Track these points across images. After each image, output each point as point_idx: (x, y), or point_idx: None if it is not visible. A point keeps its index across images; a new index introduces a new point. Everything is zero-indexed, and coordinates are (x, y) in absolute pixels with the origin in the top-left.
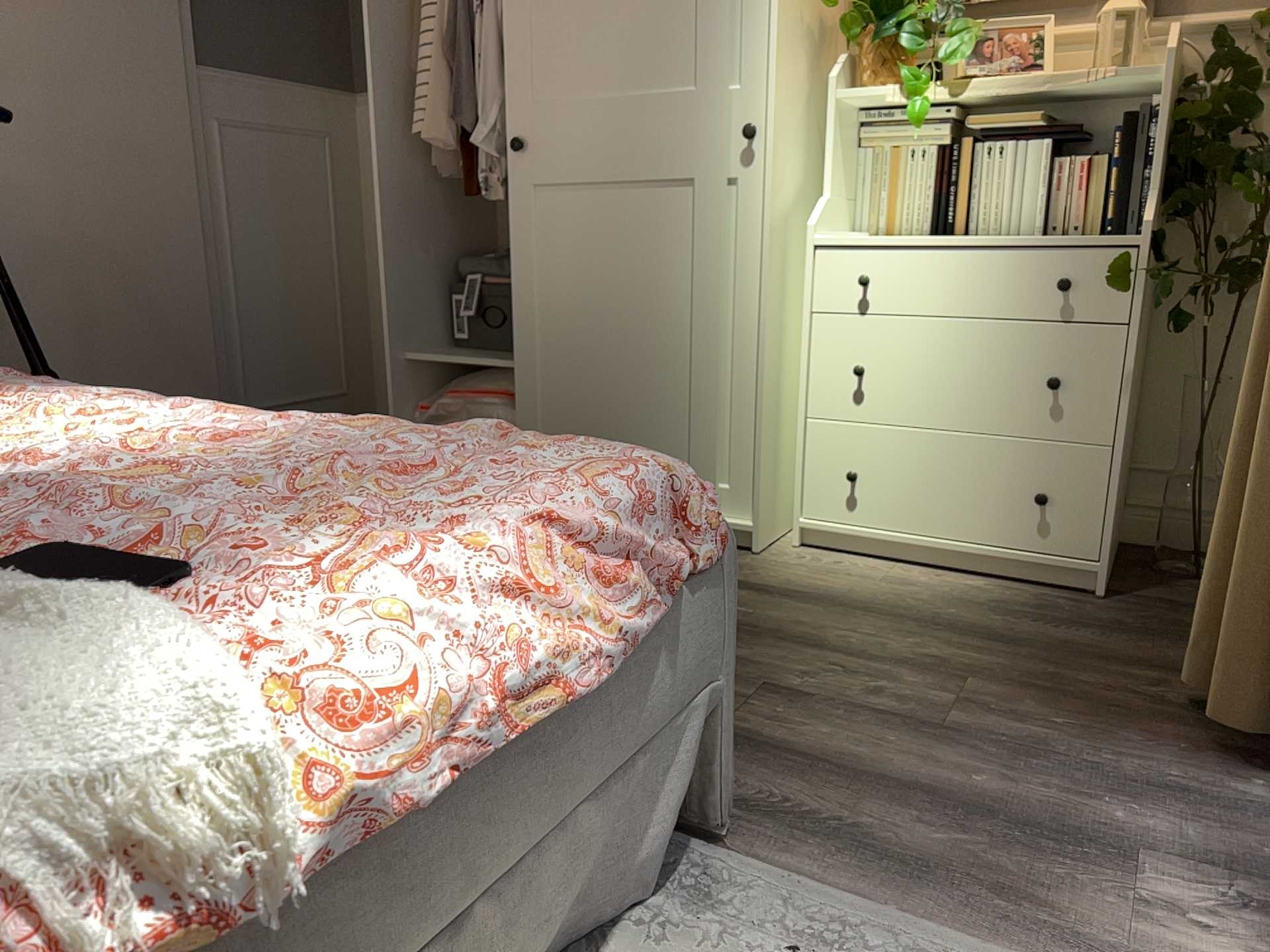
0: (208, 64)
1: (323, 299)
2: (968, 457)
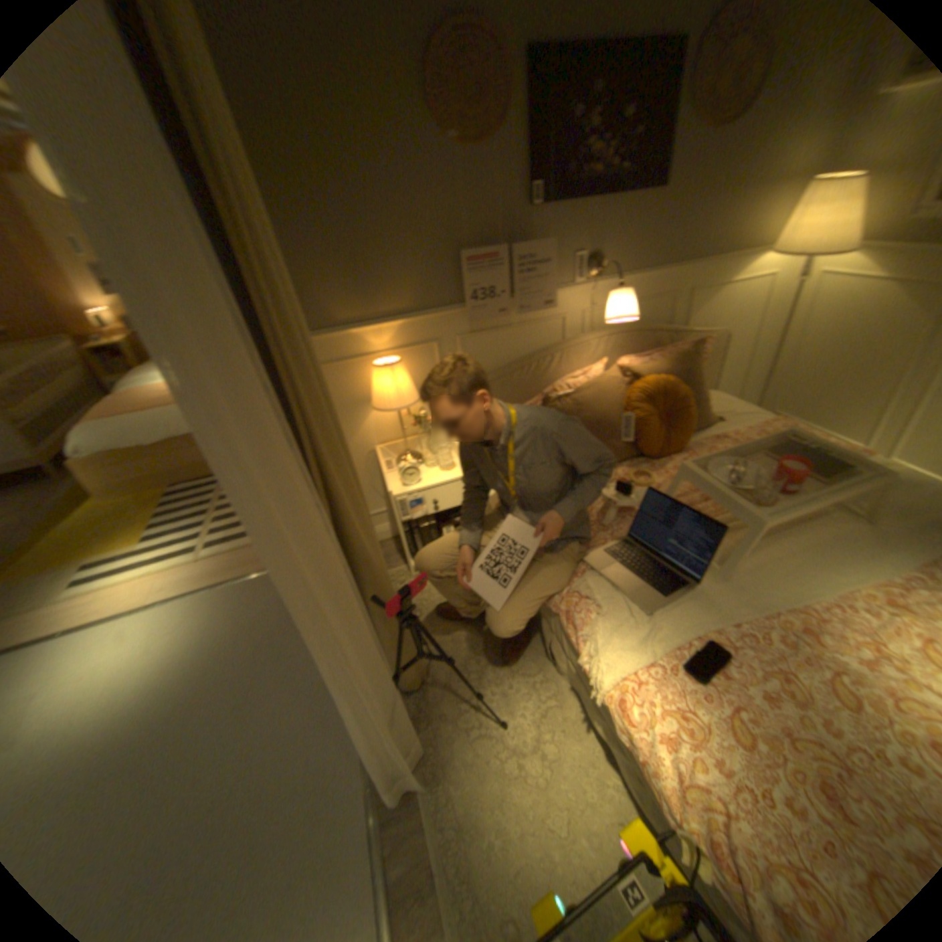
0: None
1: None
2: None
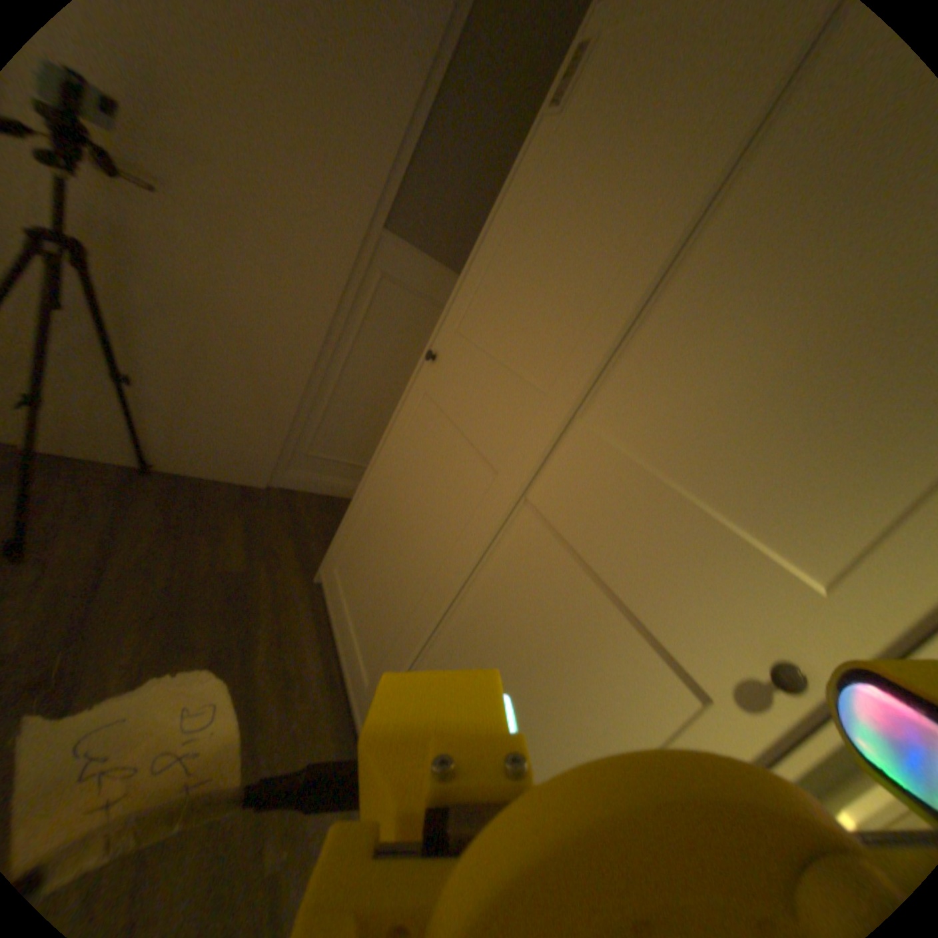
0: (392, 229)
1: None
2: None
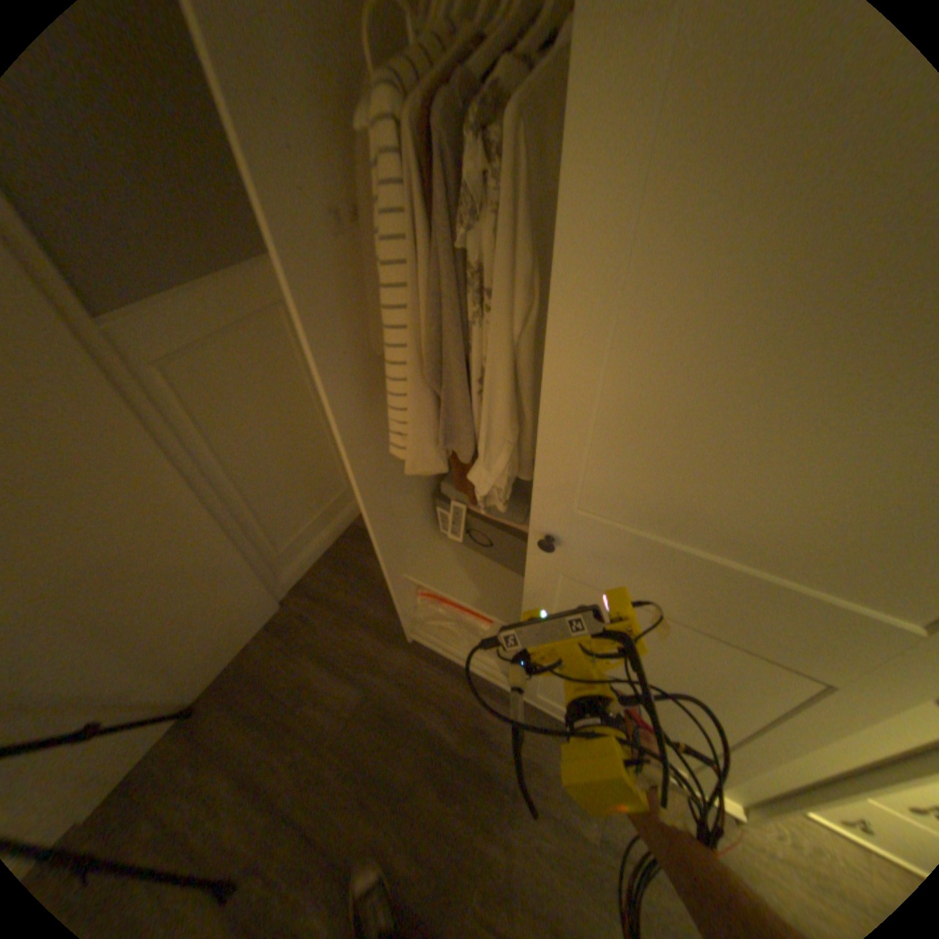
0: (107, 304)
1: (313, 444)
2: None
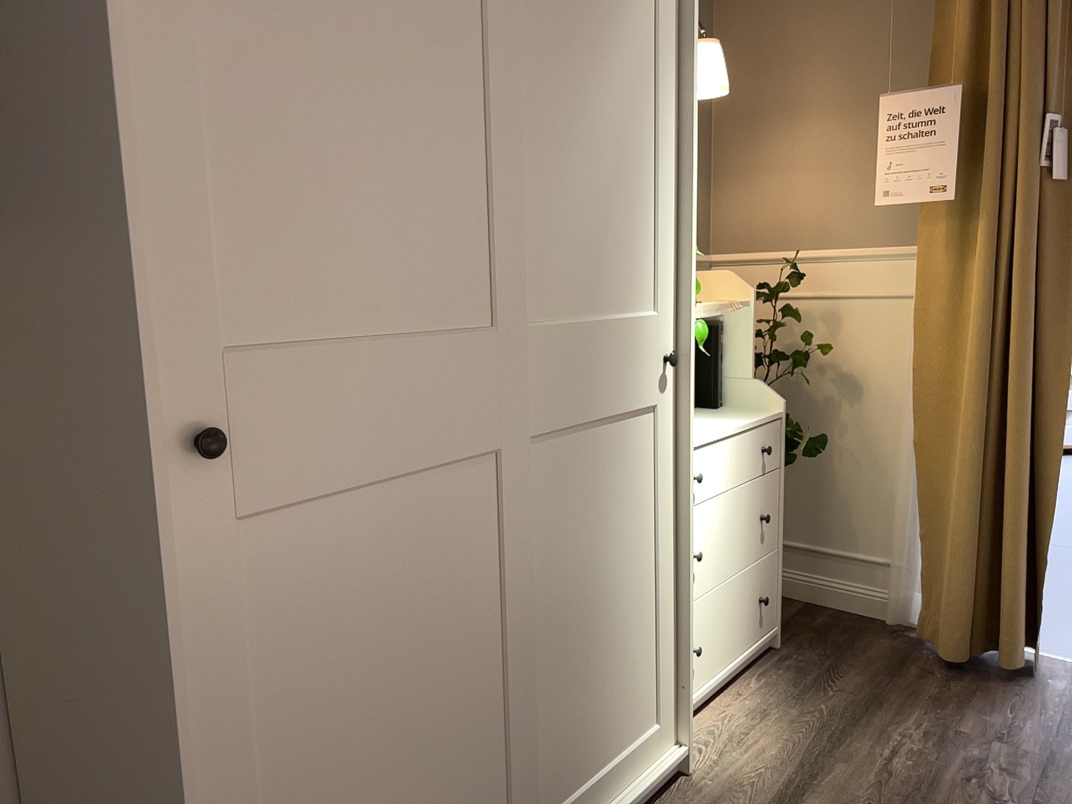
0: None
1: None
2: (737, 592)
